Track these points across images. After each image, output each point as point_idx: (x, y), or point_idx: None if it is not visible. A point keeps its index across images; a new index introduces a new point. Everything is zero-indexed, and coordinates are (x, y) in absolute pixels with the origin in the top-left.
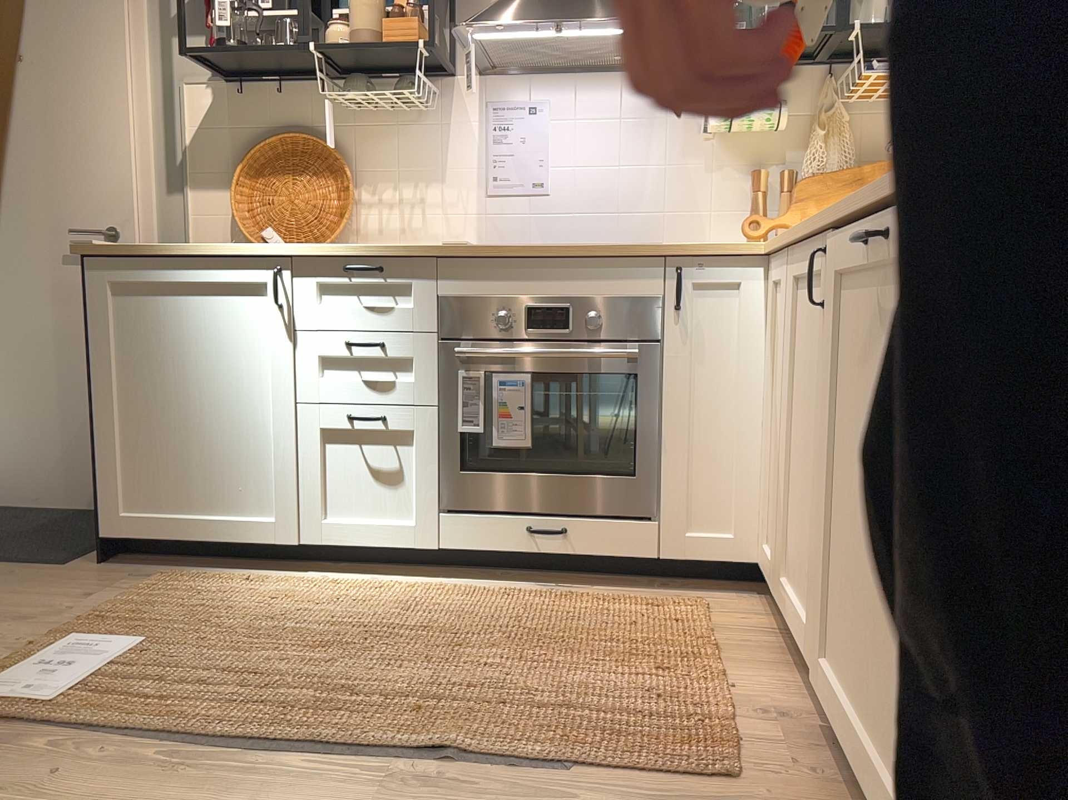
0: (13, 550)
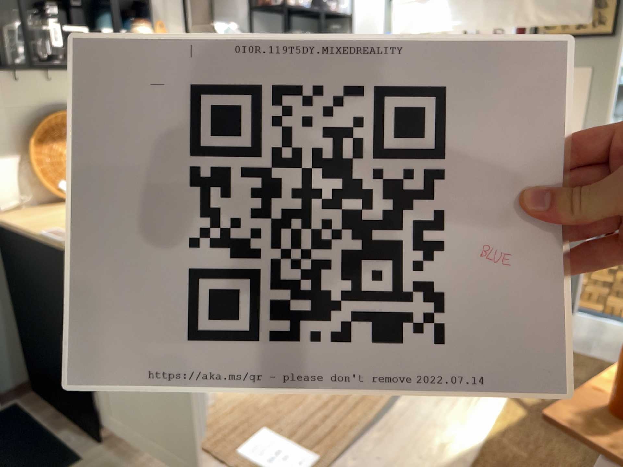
0: None
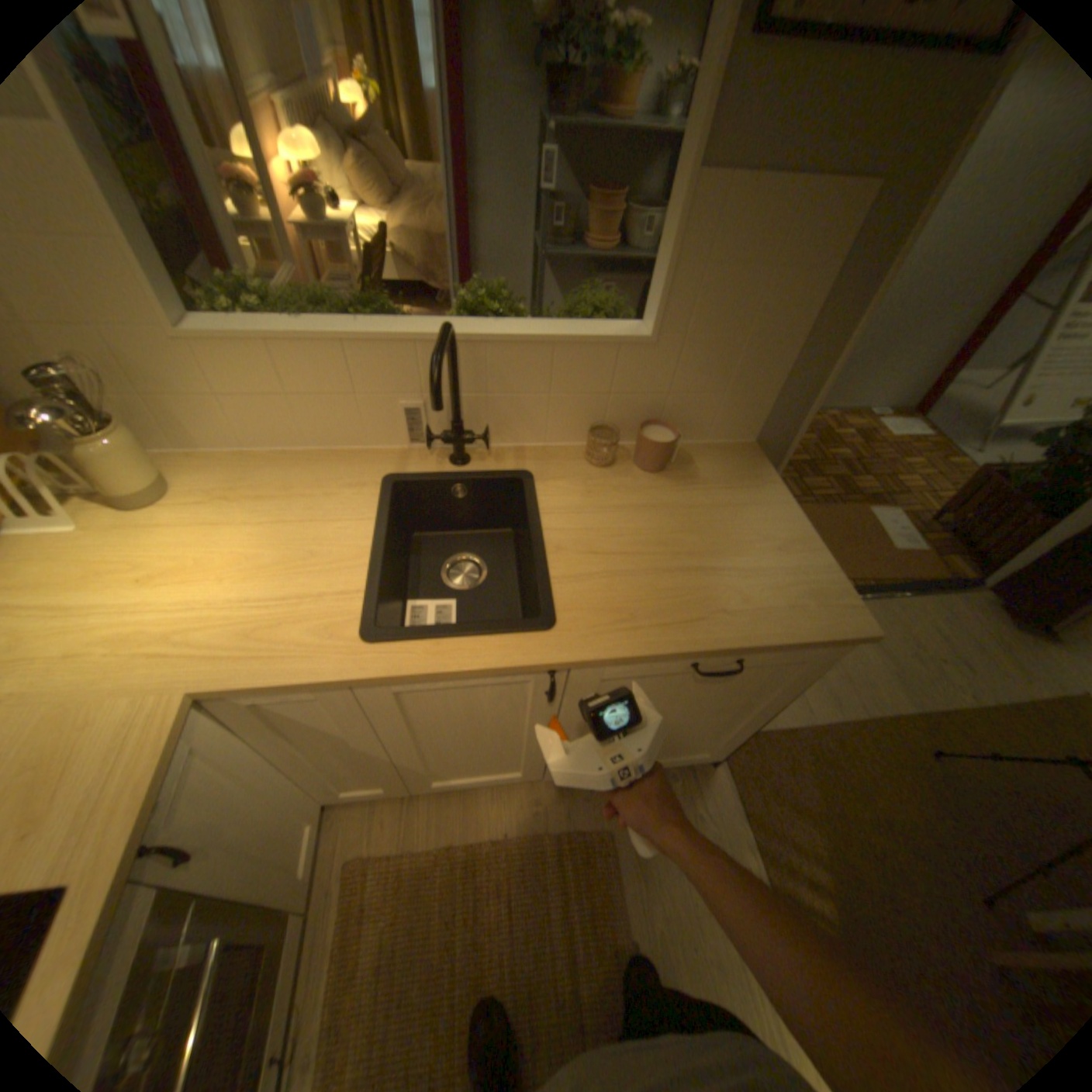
0: None
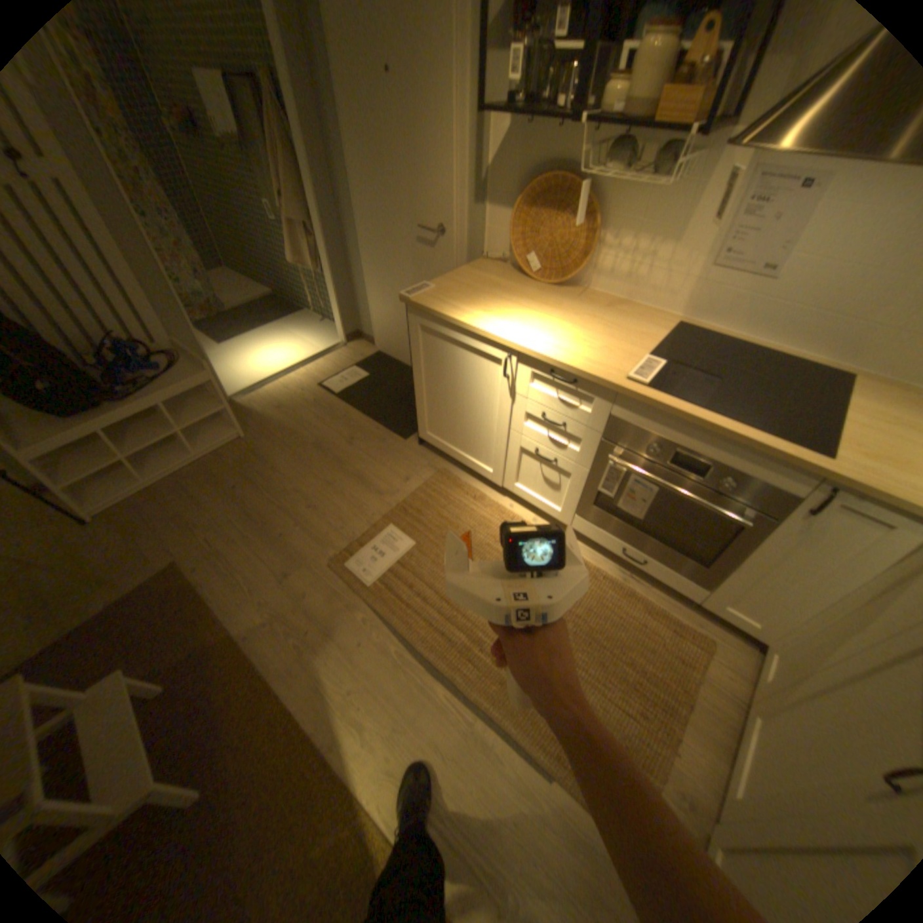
0: (390, 415)
